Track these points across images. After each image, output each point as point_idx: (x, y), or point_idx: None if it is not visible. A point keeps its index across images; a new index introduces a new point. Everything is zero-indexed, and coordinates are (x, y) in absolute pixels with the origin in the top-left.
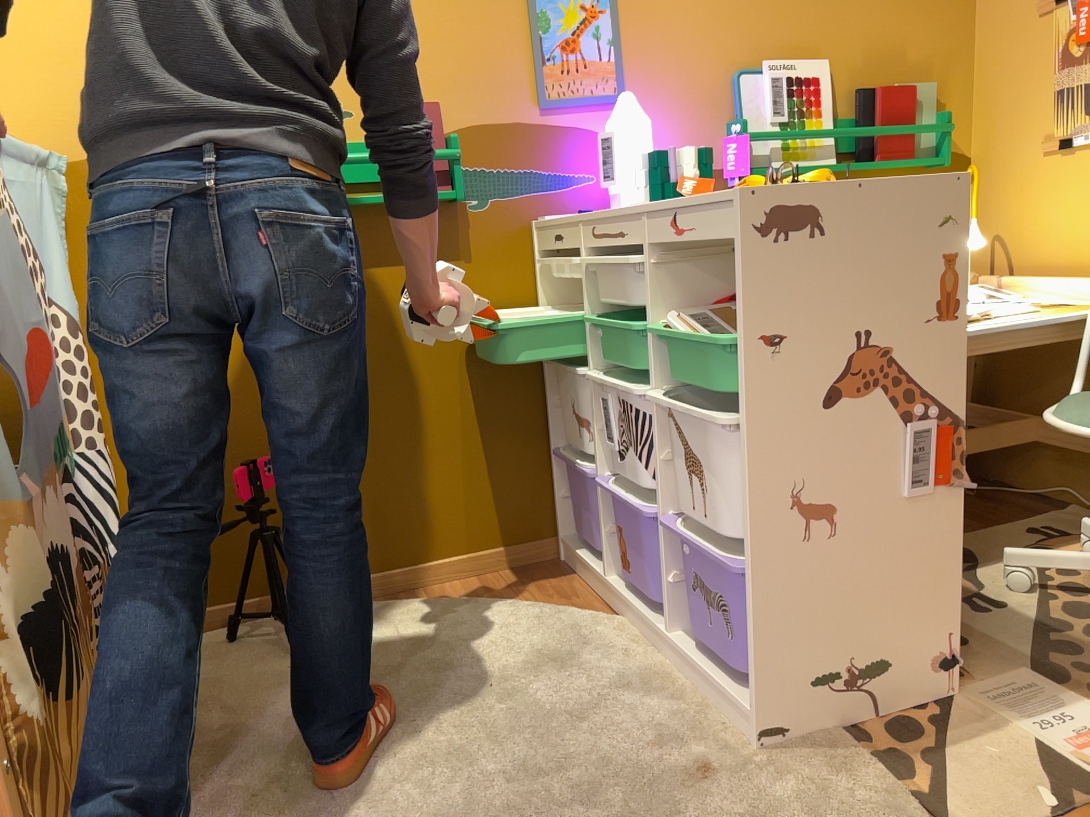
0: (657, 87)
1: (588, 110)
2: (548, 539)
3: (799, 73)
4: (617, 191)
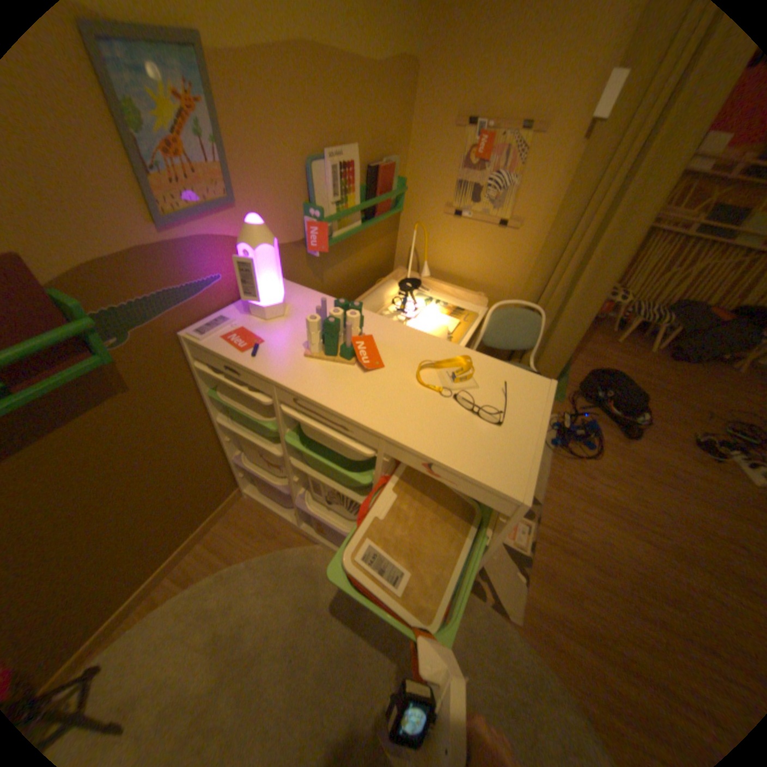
0: (257, 182)
1: (205, 216)
2: (234, 493)
3: (346, 158)
4: (258, 302)
